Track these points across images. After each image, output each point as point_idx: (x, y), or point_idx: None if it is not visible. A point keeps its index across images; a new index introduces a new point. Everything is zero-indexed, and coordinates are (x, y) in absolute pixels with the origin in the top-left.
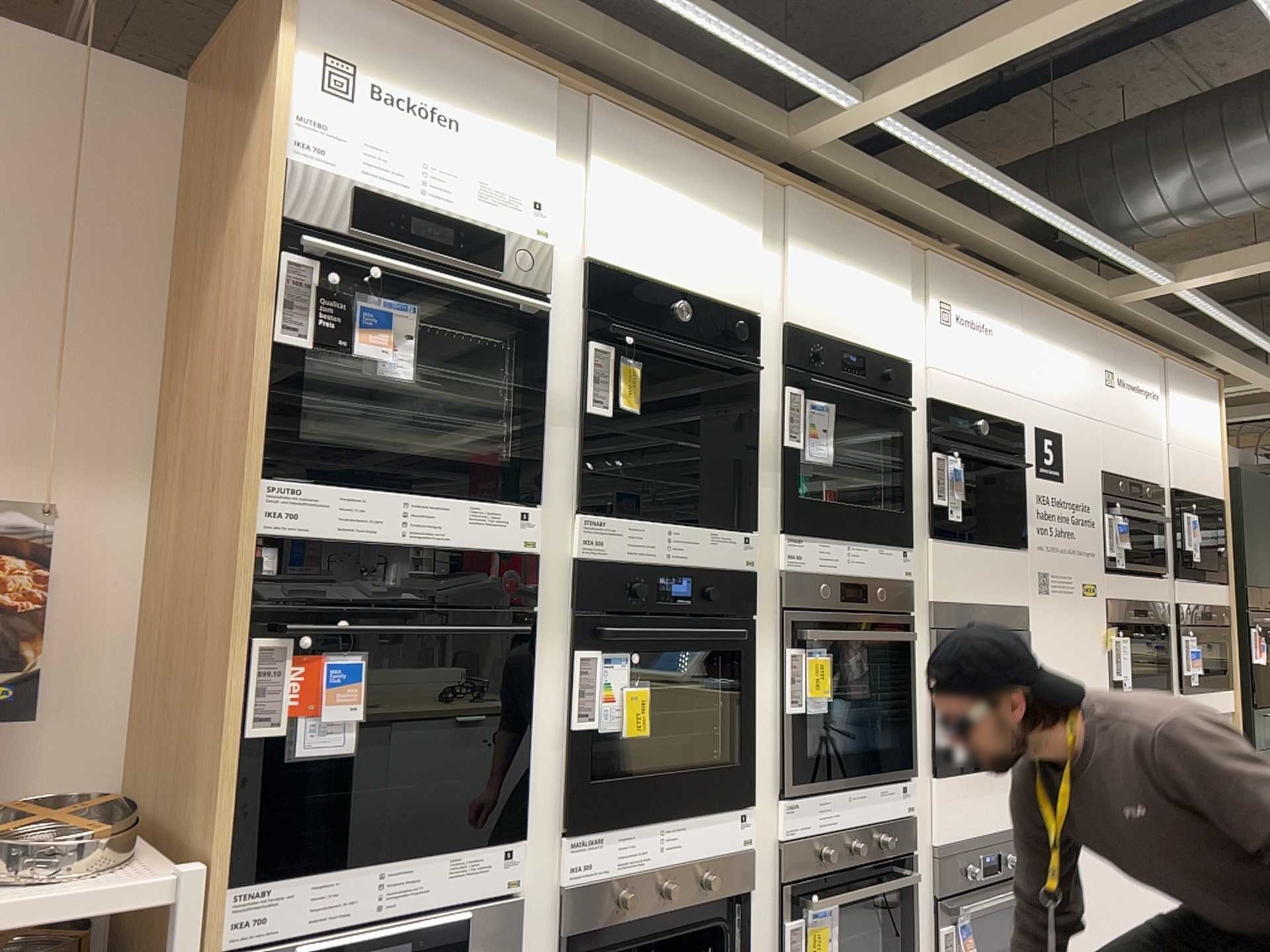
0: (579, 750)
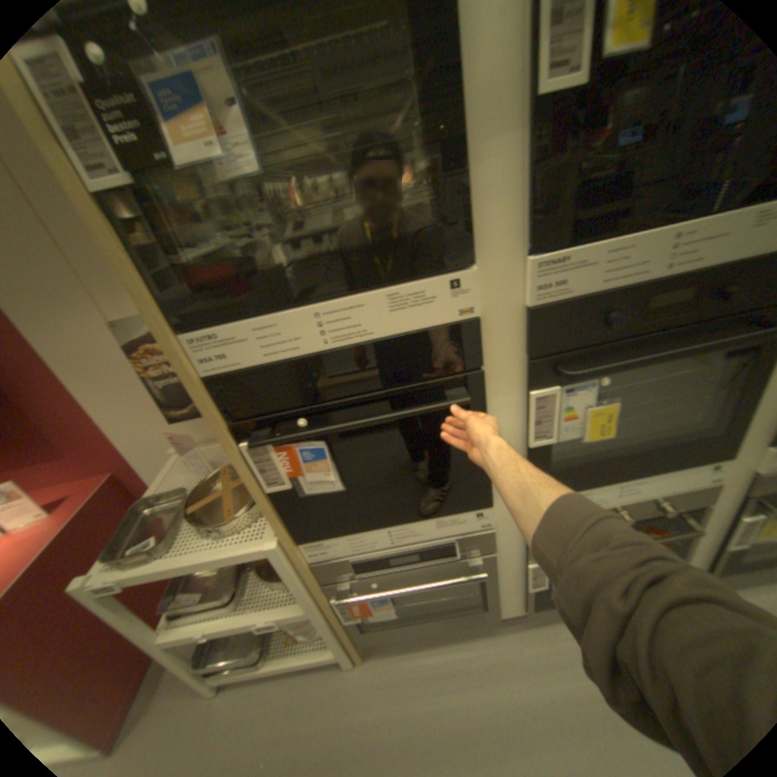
0: (535, 461)
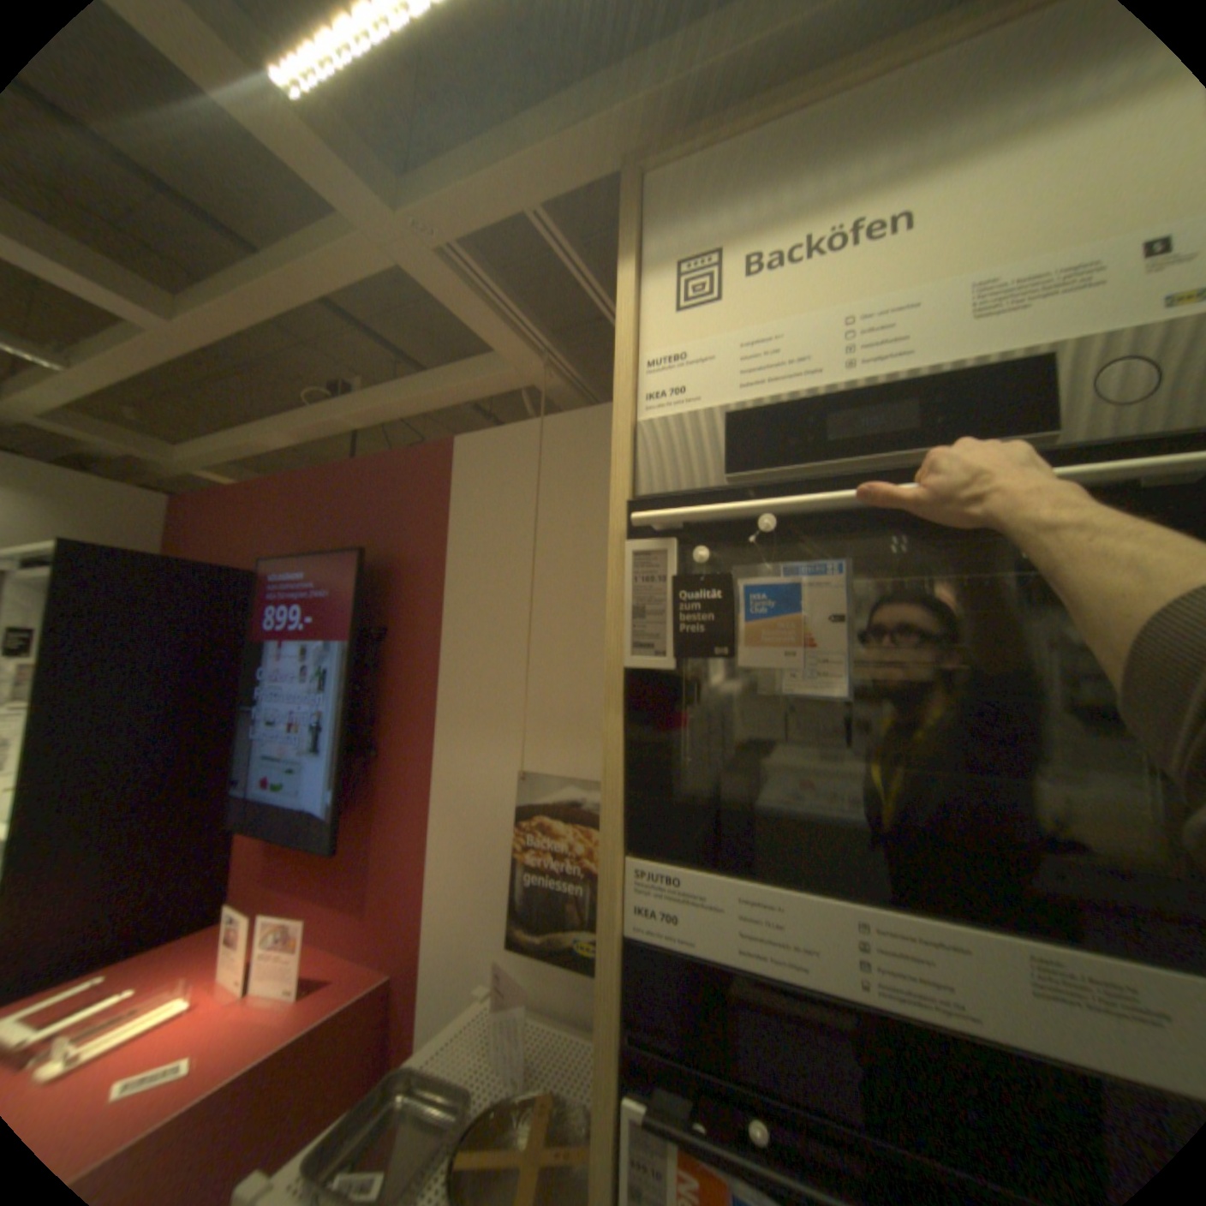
0: None
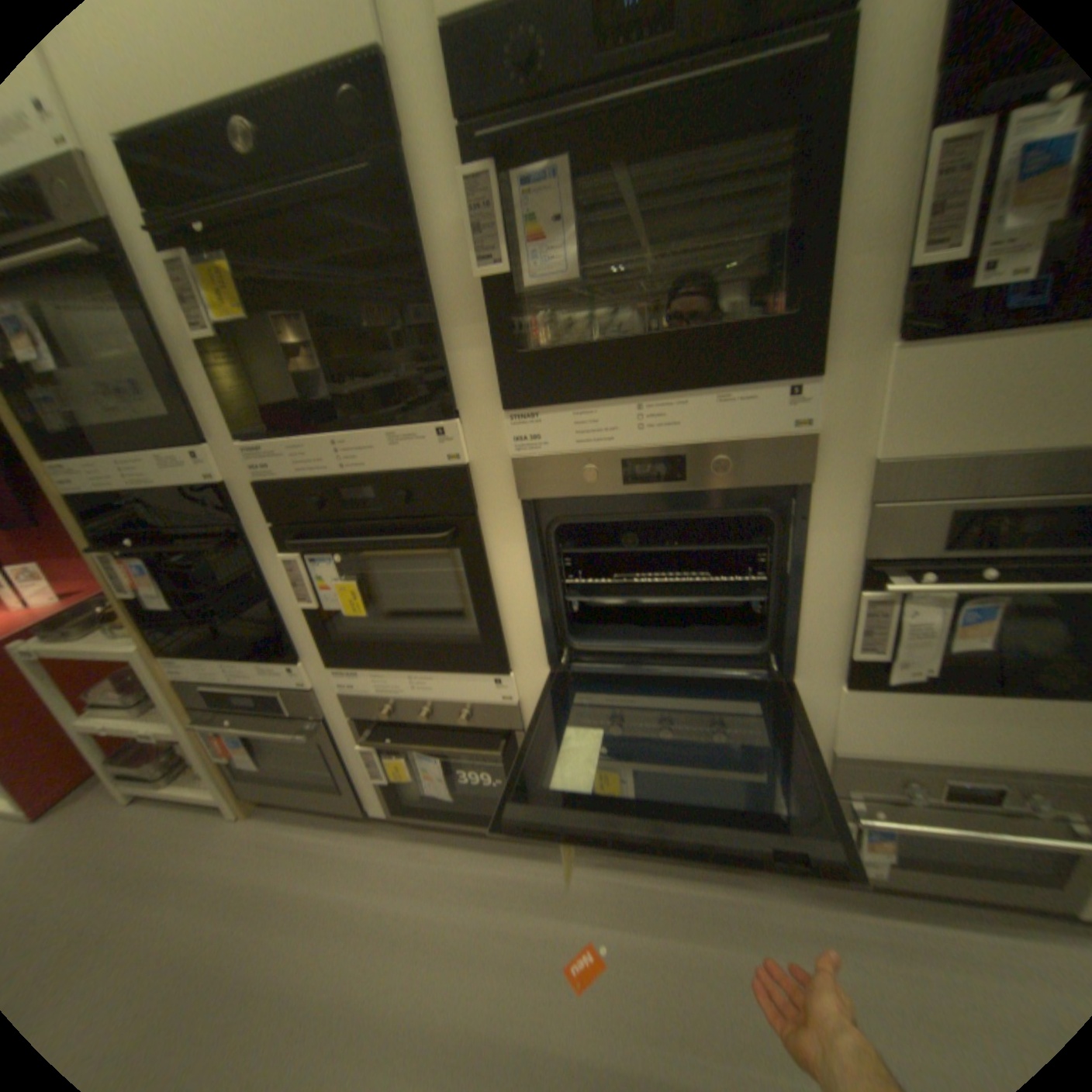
0: (315, 626)
